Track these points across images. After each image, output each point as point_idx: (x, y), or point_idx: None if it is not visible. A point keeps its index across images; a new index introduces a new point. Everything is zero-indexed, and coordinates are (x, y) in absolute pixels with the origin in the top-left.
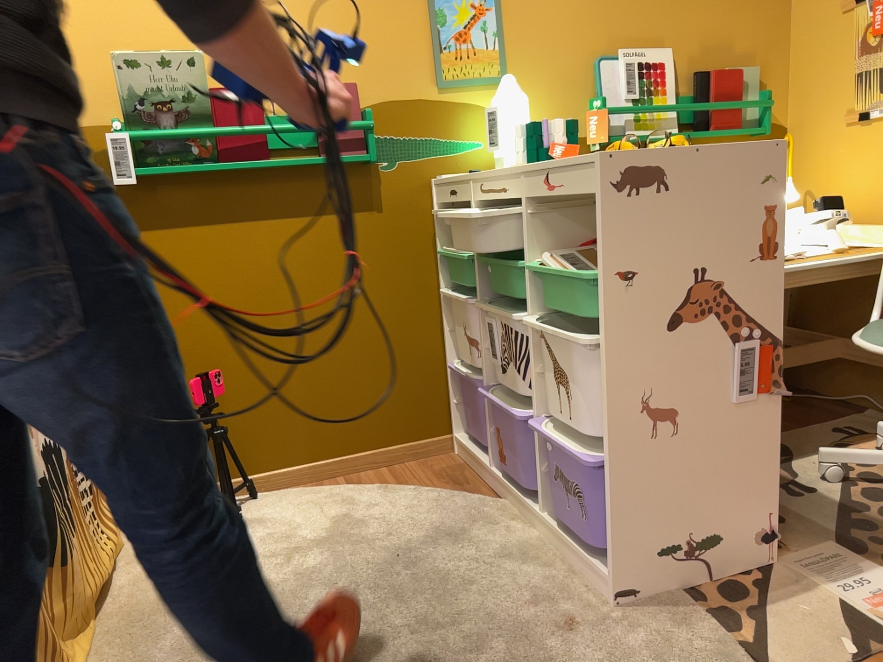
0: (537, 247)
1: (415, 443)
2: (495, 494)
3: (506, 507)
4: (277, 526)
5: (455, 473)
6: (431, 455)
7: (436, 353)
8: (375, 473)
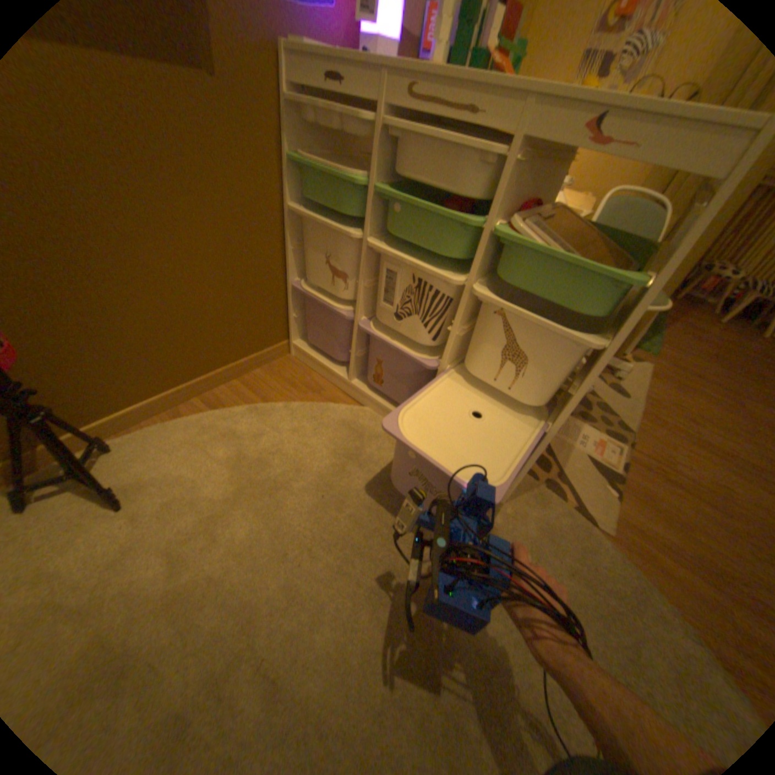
0: (505, 203)
1: (261, 353)
2: (356, 399)
3: (375, 413)
4: (170, 489)
5: (307, 379)
6: (275, 361)
7: (278, 272)
8: (232, 388)
